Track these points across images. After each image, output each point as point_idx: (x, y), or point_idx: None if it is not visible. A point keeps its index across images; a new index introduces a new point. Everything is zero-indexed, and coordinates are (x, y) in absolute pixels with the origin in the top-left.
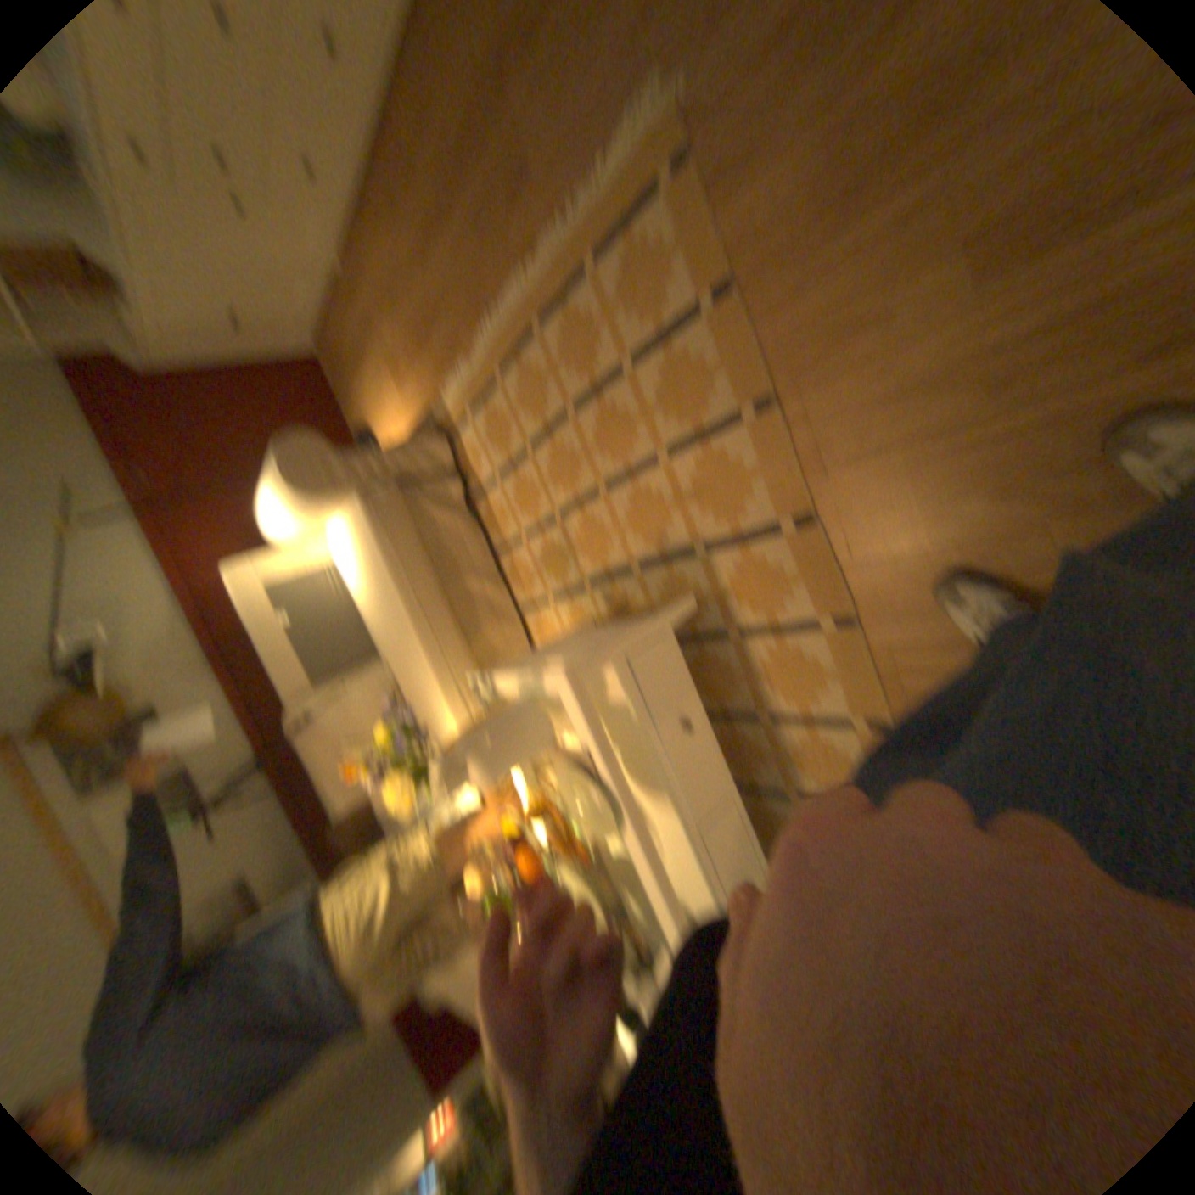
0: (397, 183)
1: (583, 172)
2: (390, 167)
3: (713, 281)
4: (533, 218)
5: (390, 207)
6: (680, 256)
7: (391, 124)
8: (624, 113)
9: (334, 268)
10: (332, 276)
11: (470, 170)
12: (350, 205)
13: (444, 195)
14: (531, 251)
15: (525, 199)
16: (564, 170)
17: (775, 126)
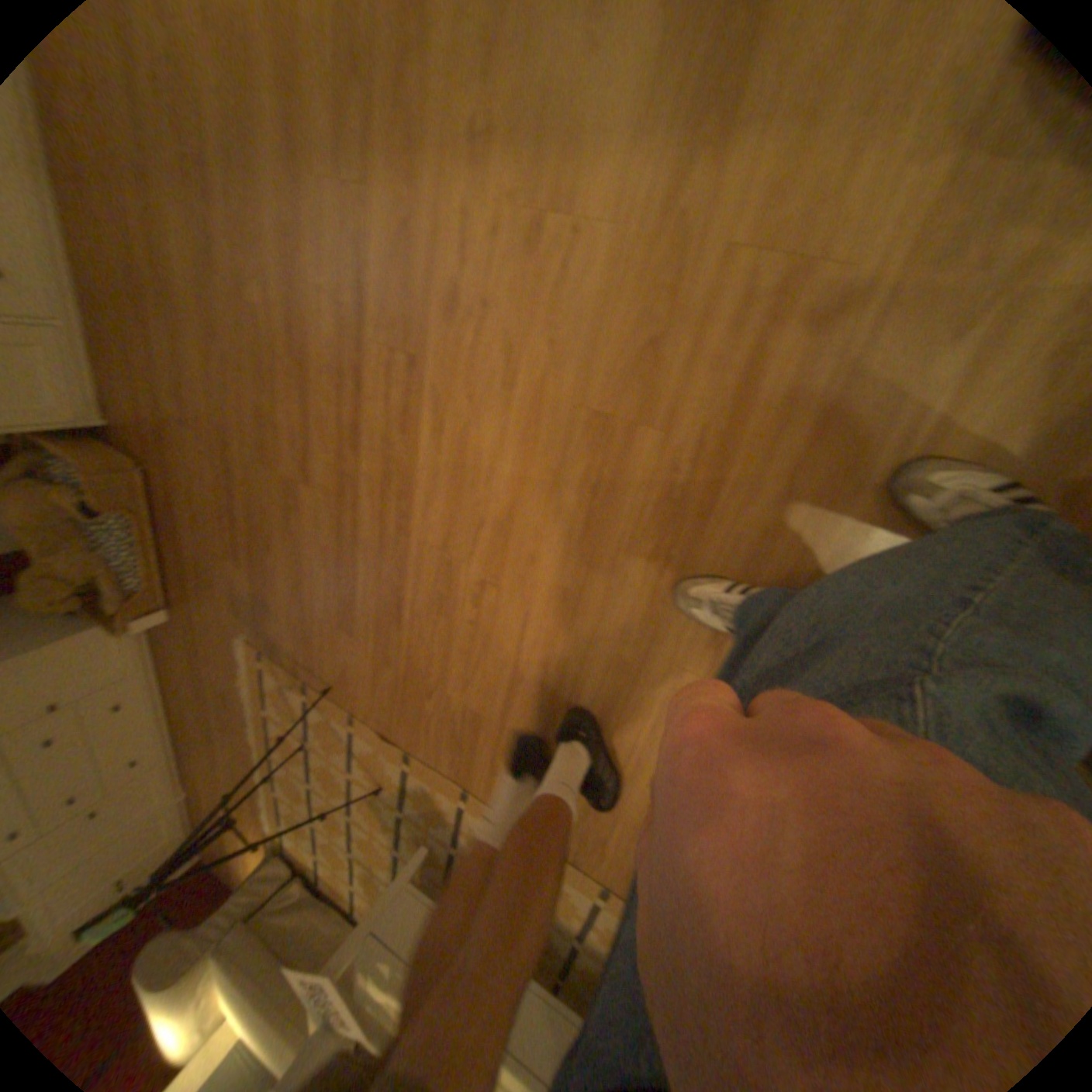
0: (180, 737)
1: (232, 683)
2: (174, 732)
3: (292, 689)
4: (231, 712)
5: (183, 750)
6: (278, 689)
7: (165, 714)
8: (228, 656)
9: (179, 802)
10: (180, 807)
11: (200, 711)
12: (169, 763)
13: (198, 728)
14: (238, 726)
15: (223, 707)
16: (227, 686)
17: (265, 631)
